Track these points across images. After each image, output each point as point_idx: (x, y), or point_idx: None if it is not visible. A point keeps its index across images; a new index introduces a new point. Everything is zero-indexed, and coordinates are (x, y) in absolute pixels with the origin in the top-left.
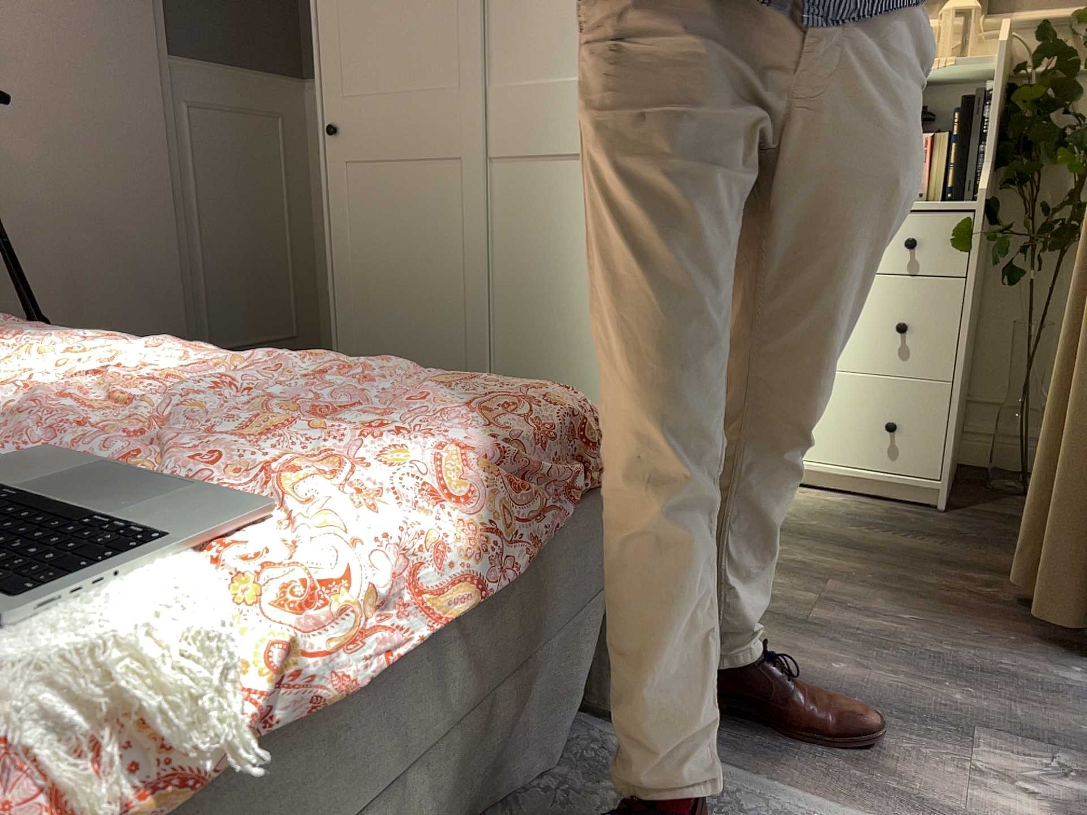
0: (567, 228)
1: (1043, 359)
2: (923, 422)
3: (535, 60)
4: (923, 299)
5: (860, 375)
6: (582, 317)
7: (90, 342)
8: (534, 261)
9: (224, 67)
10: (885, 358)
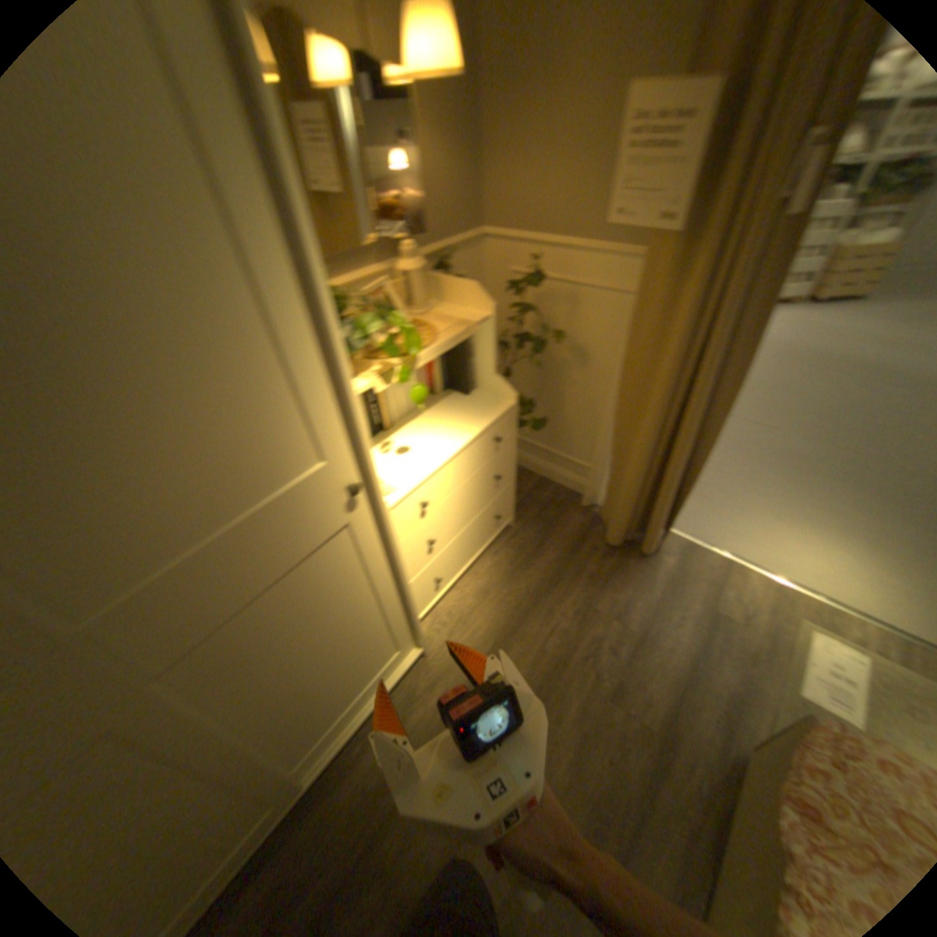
0: (311, 619)
1: None
2: (506, 503)
3: (171, 531)
4: (503, 458)
5: (486, 508)
6: (351, 647)
7: None
8: (288, 671)
9: None
10: (493, 493)
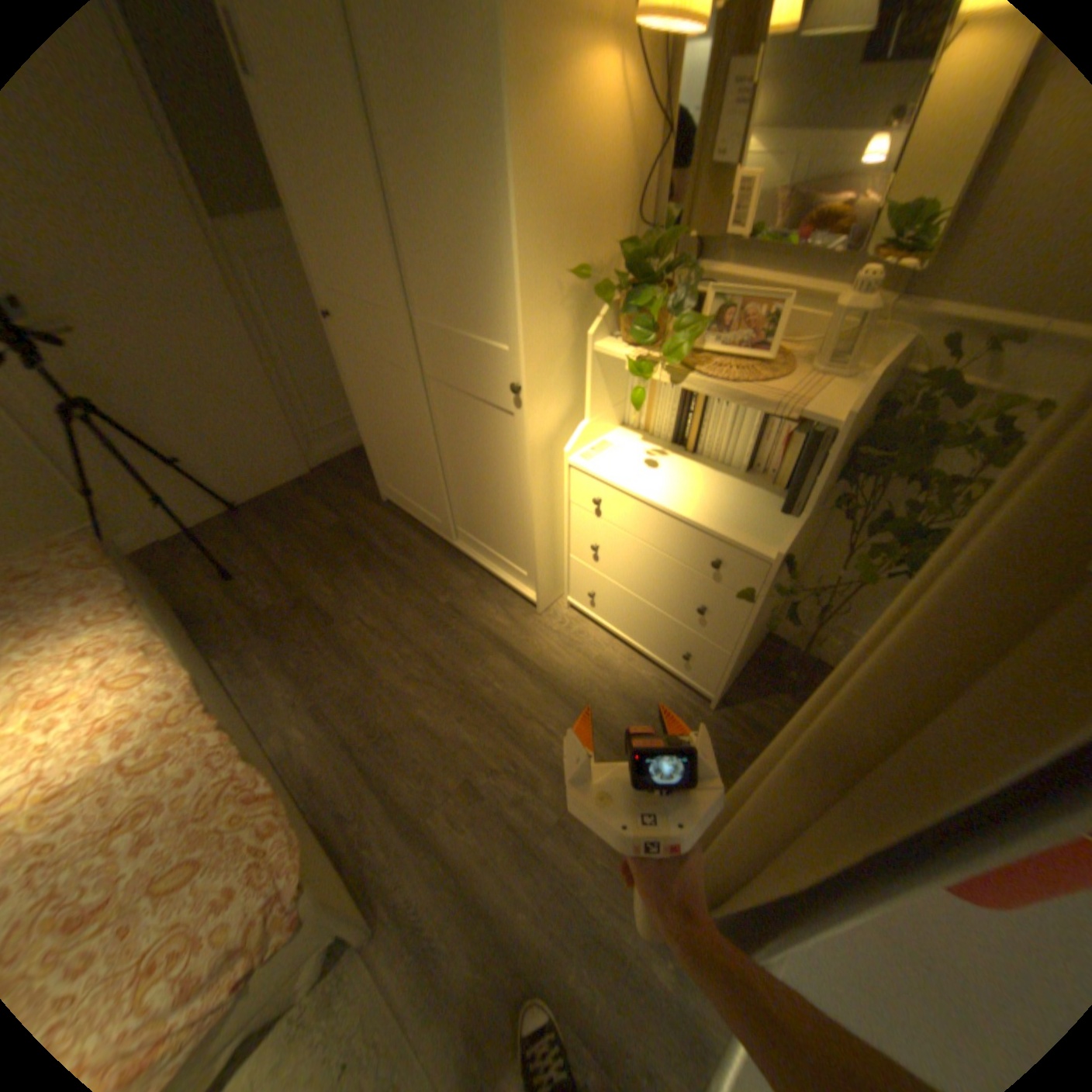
0: (481, 448)
1: (848, 604)
2: (709, 663)
3: (440, 306)
4: (722, 599)
5: (673, 618)
6: (497, 508)
7: (85, 645)
8: (465, 460)
9: (262, 213)
10: (690, 618)
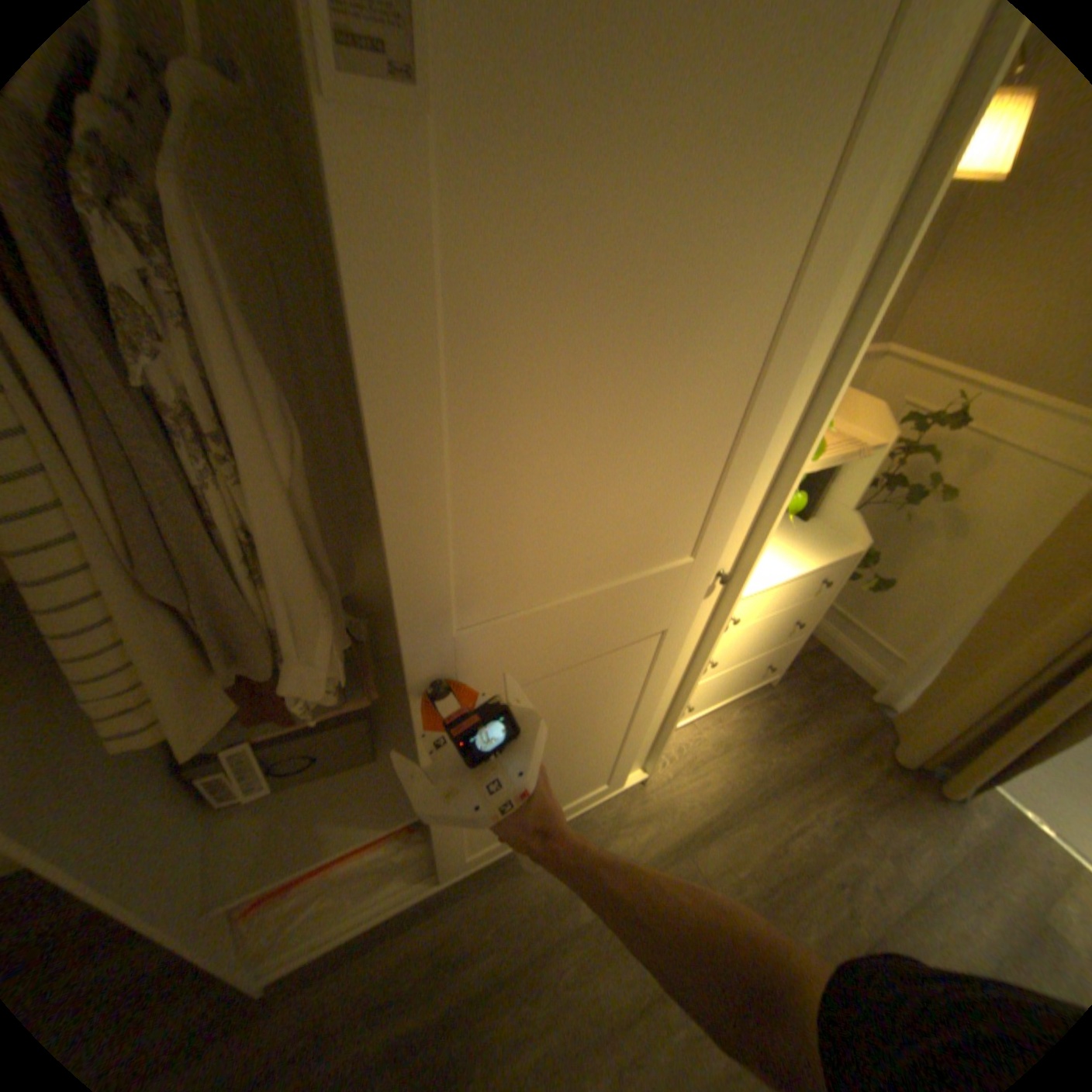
0: (607, 691)
1: None
2: (785, 657)
3: (602, 552)
4: (815, 605)
5: (767, 653)
6: (607, 738)
7: None
8: (562, 731)
9: None
10: (783, 640)
